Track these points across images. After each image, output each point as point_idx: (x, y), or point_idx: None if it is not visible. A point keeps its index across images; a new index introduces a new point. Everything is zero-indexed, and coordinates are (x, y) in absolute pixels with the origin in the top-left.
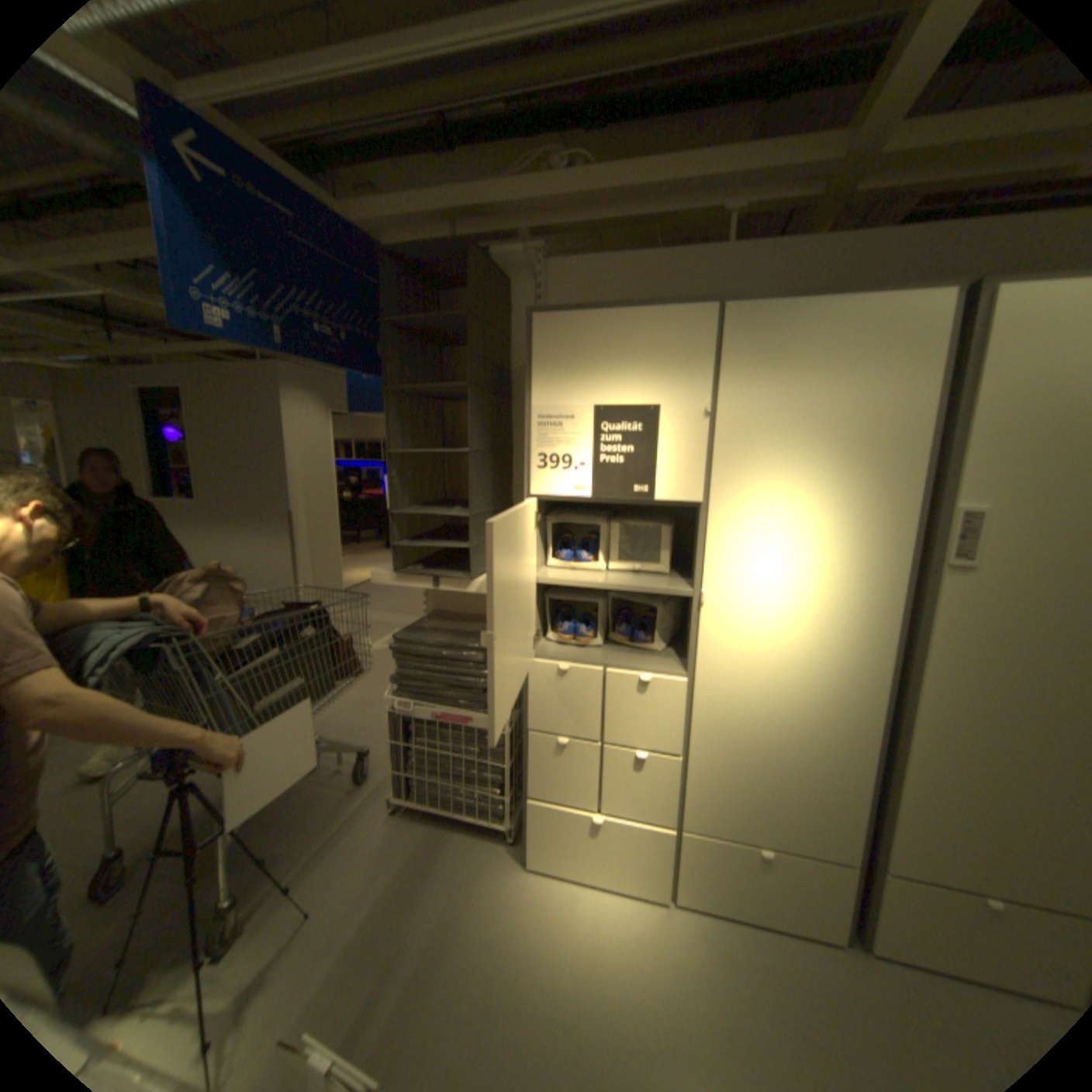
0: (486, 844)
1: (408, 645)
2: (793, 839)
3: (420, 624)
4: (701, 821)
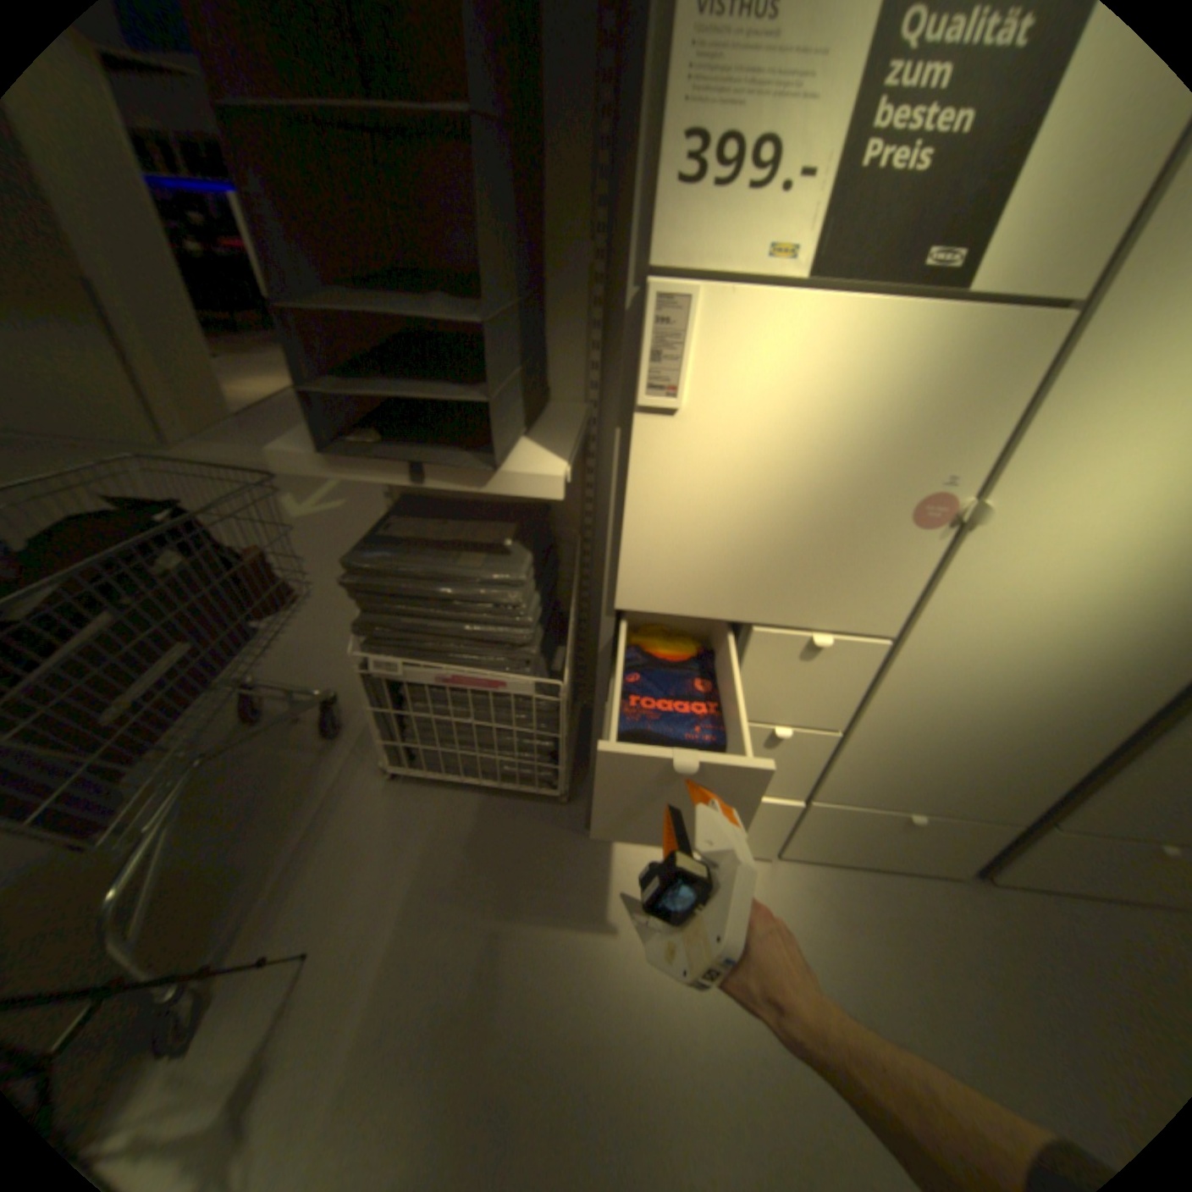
0: (530, 804)
1: (372, 577)
2: (959, 805)
3: (383, 530)
4: (843, 792)
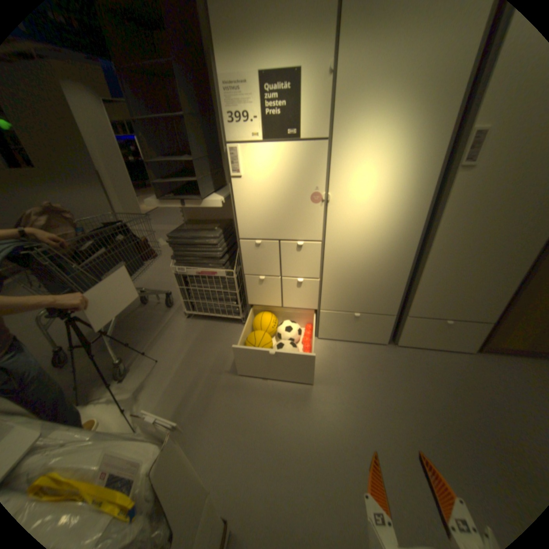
0: (233, 324)
1: (176, 240)
2: (368, 307)
3: (181, 228)
4: (328, 304)
